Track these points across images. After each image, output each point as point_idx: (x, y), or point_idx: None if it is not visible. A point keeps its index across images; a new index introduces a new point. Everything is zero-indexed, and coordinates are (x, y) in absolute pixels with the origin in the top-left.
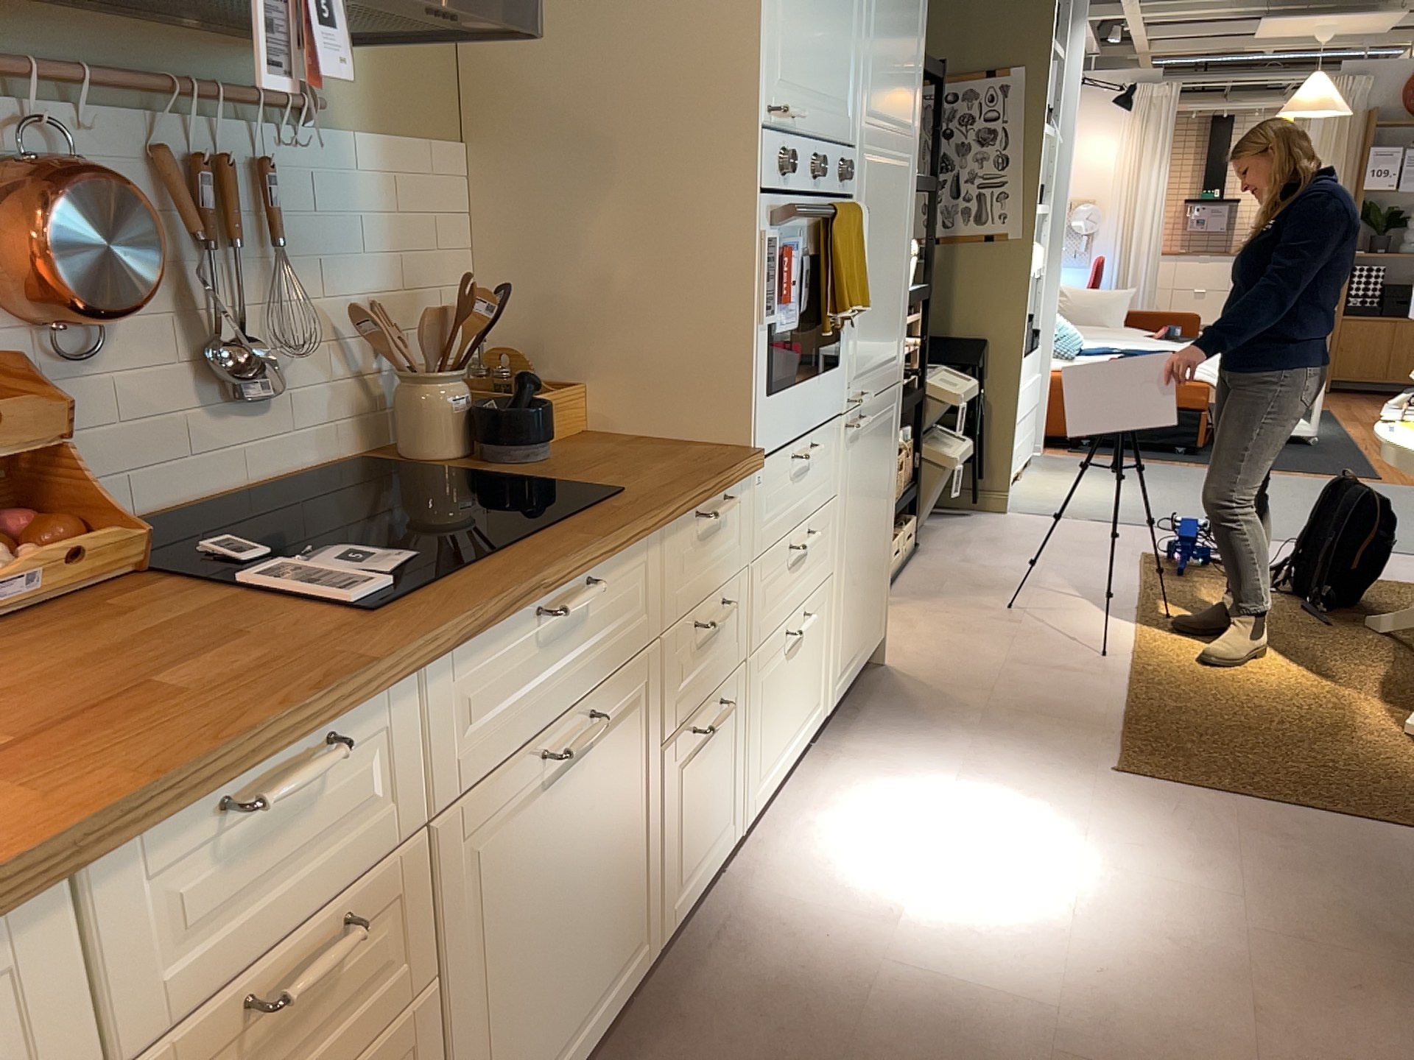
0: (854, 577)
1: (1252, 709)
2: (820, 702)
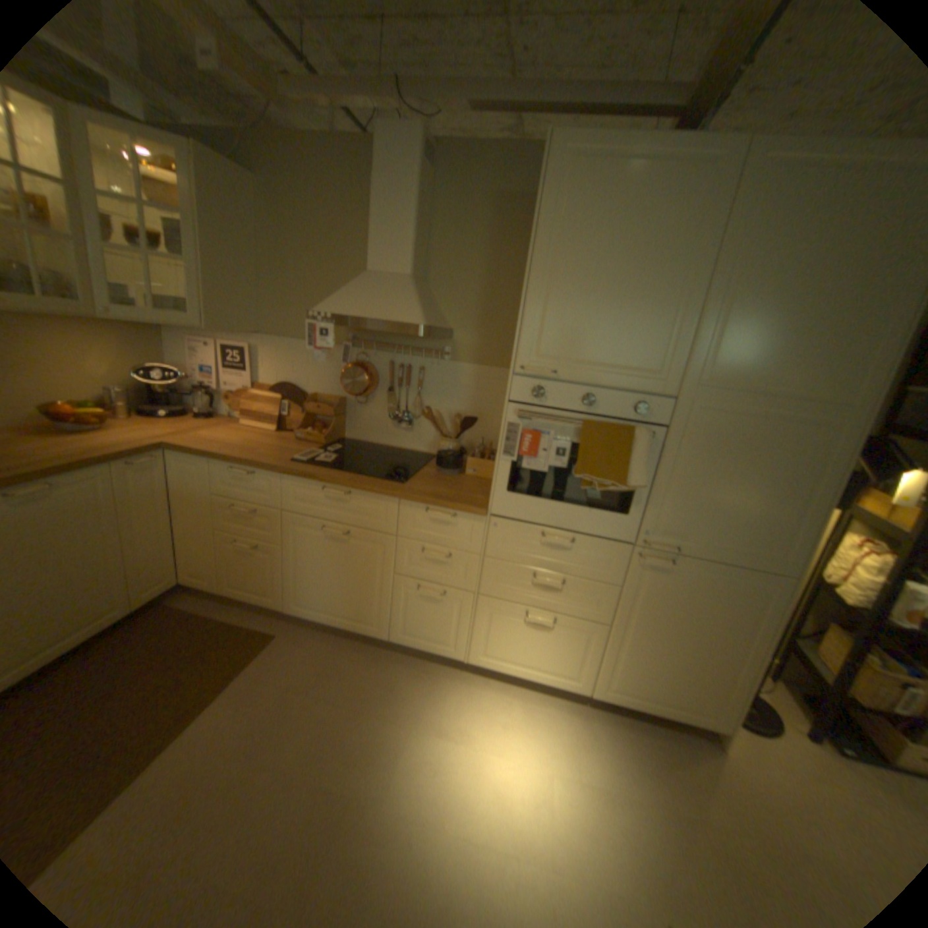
0: (649, 650)
1: None
2: (576, 679)
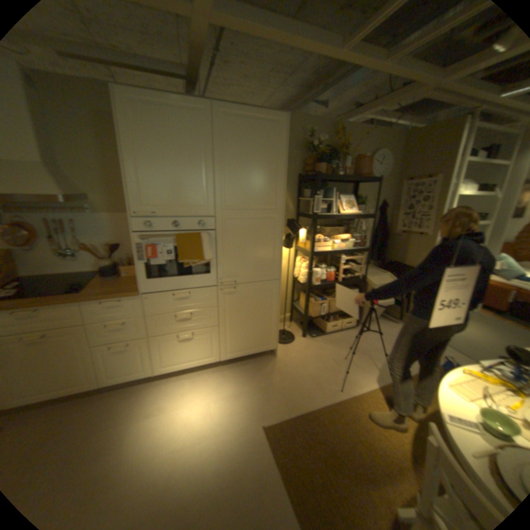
0: (236, 329)
1: (350, 448)
2: (209, 357)
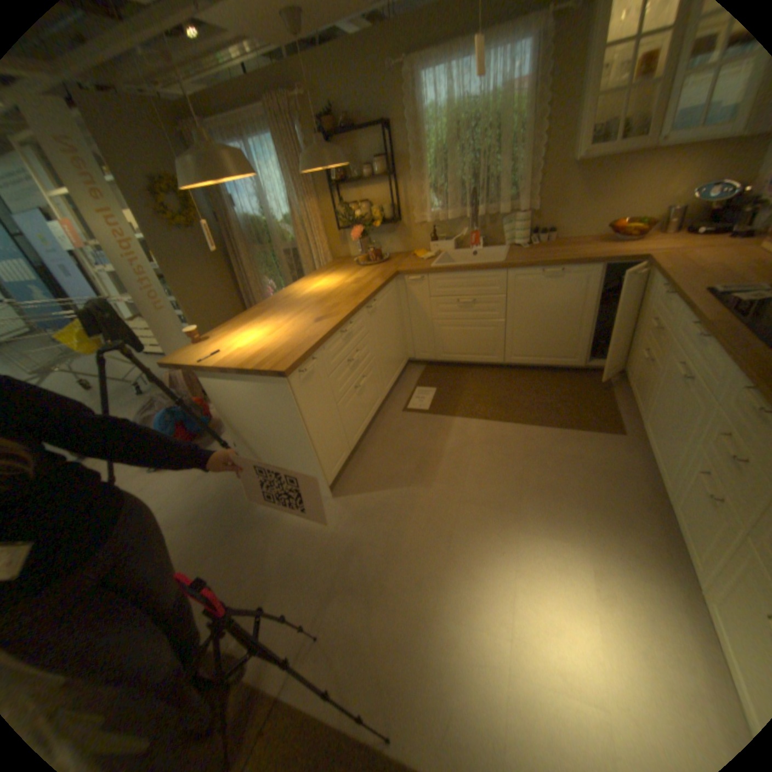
0: None
1: None
2: None
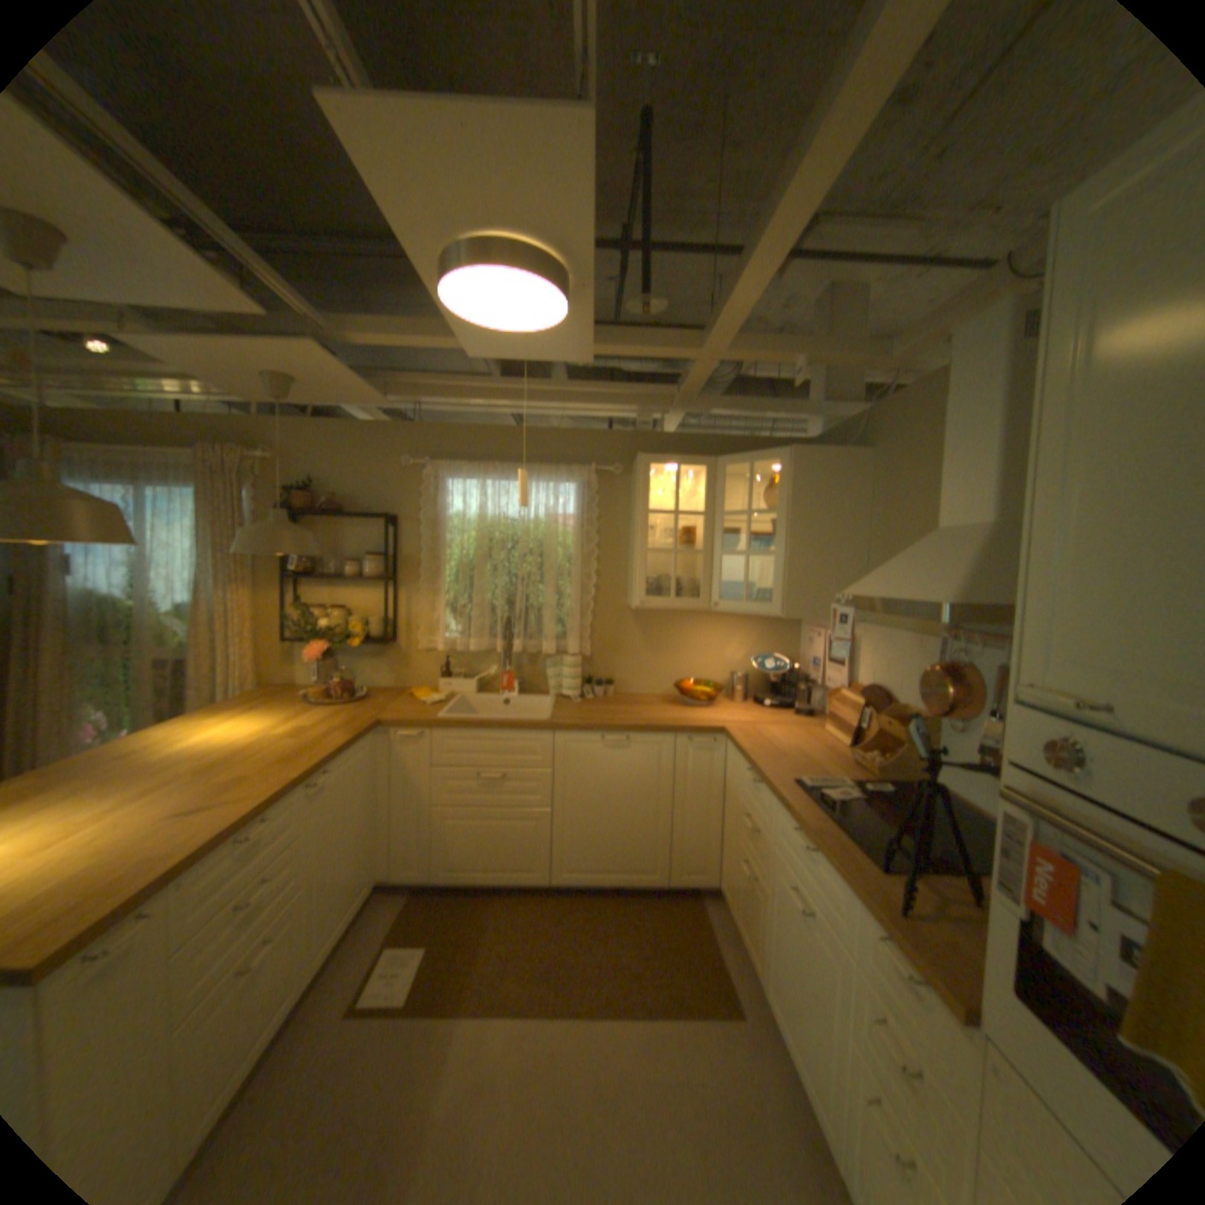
0: None
1: None
2: None
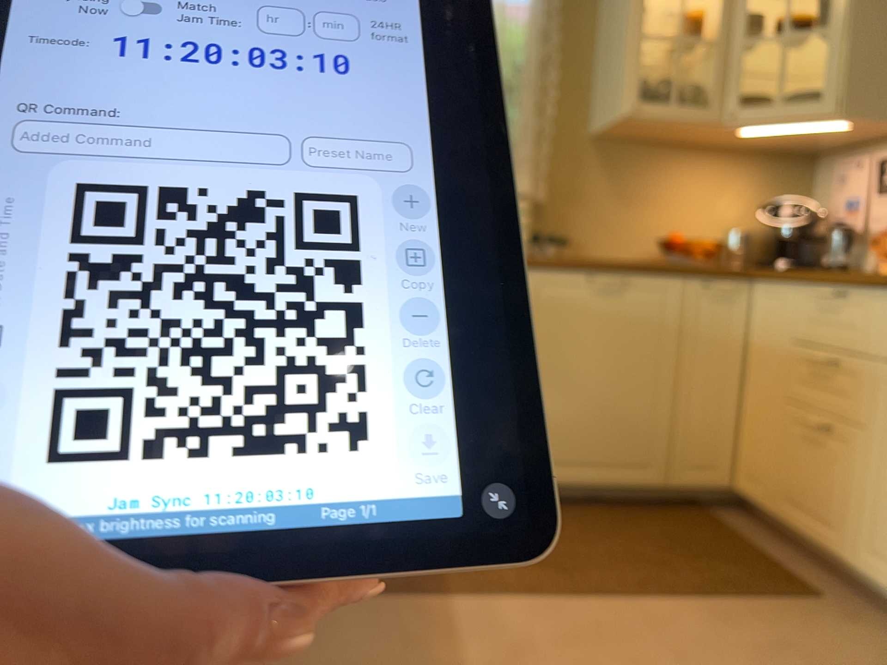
0: None
1: None
2: None
